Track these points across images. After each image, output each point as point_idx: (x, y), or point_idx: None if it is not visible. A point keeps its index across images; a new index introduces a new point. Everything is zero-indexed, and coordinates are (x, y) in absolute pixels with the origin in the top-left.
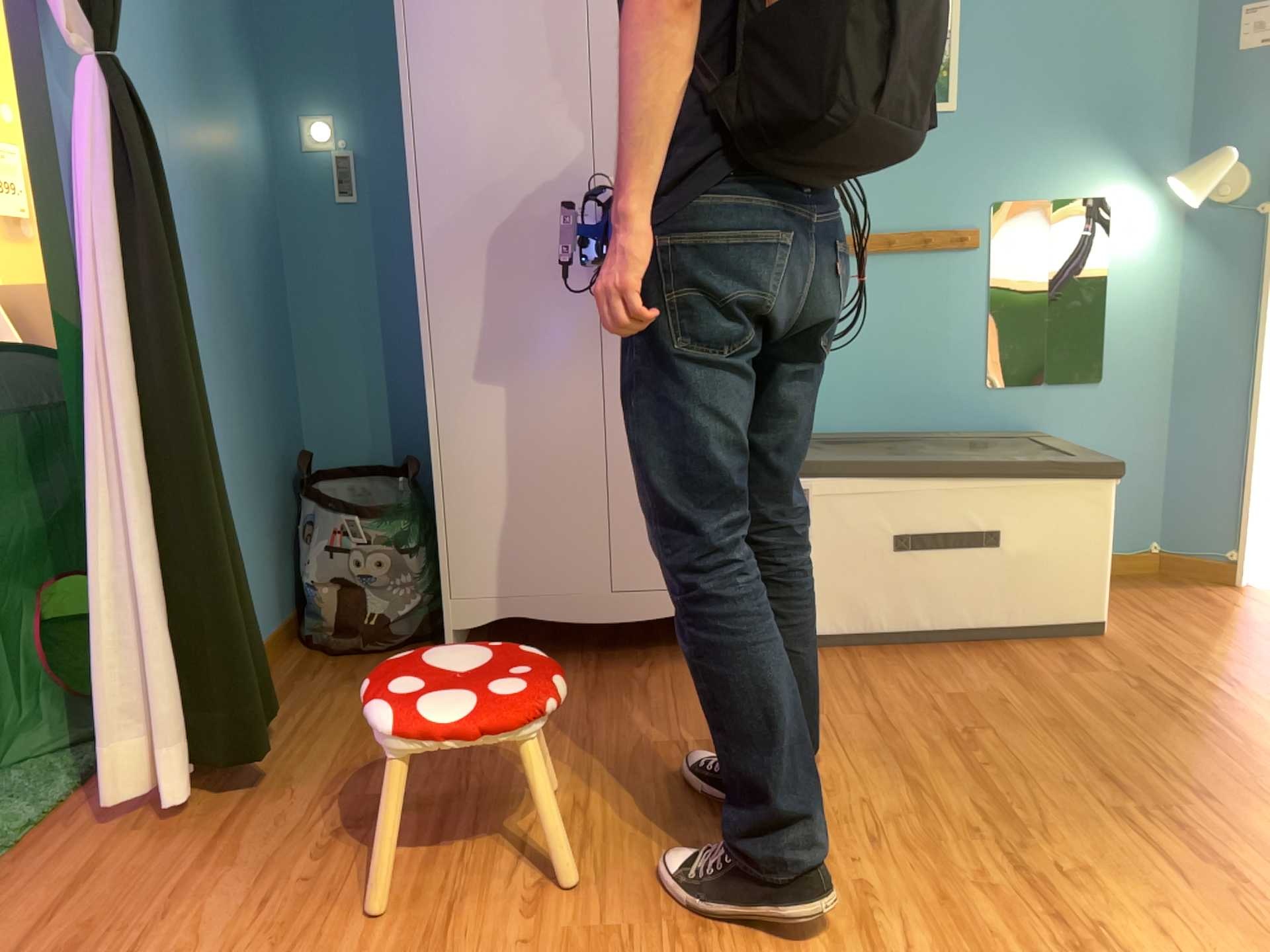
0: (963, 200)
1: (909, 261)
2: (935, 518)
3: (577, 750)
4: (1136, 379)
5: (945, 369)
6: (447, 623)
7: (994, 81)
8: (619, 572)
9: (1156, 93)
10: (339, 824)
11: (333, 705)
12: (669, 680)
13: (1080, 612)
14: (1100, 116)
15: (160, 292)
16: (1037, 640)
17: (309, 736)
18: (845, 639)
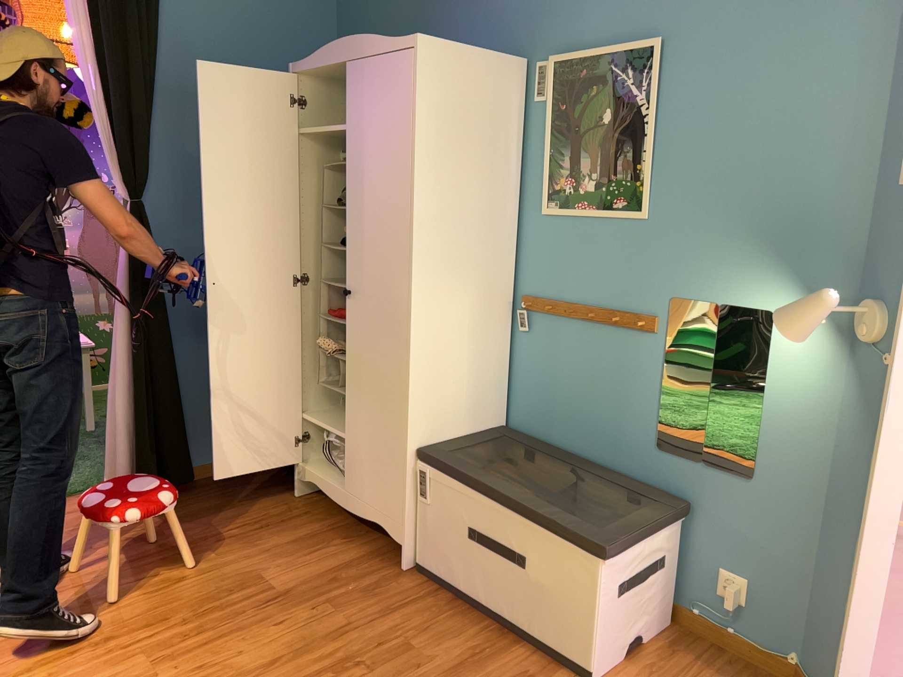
0: (649, 291)
1: (608, 330)
2: (494, 527)
3: (238, 559)
4: (786, 489)
5: (627, 422)
6: (295, 474)
7: (679, 196)
8: (358, 481)
9: (825, 219)
10: (136, 537)
11: (233, 491)
12: (338, 553)
13: (578, 654)
14: (768, 235)
15: (133, 294)
16: (544, 655)
17: (201, 500)
18: (445, 583)
